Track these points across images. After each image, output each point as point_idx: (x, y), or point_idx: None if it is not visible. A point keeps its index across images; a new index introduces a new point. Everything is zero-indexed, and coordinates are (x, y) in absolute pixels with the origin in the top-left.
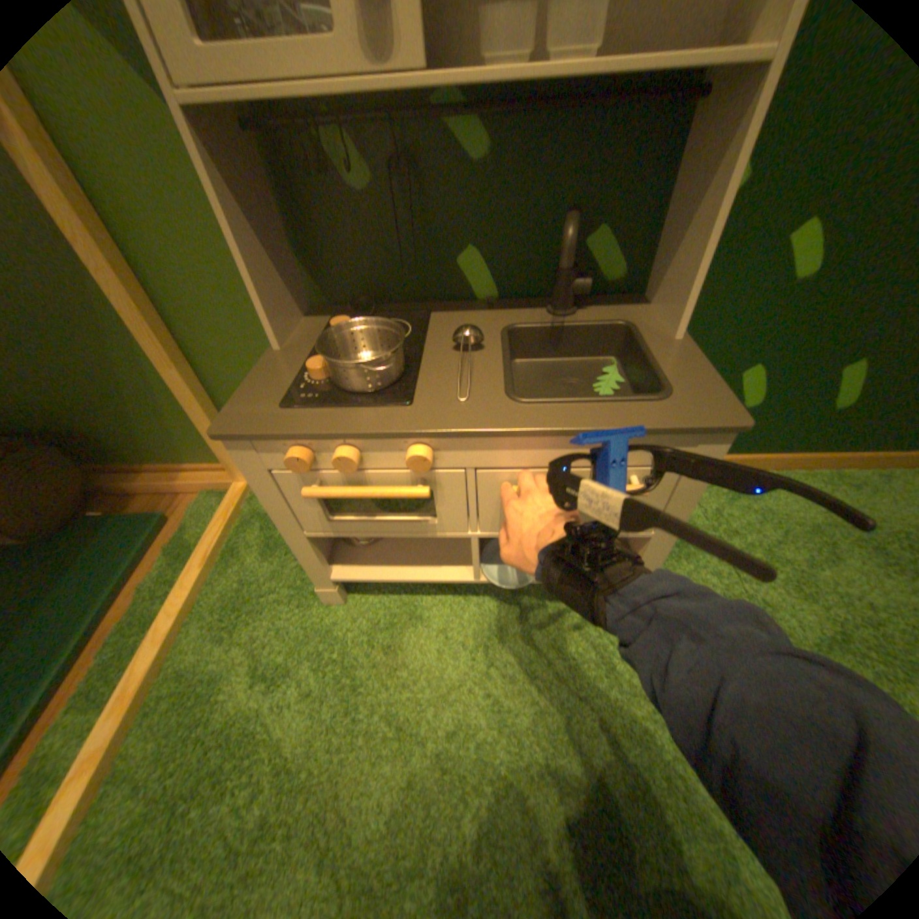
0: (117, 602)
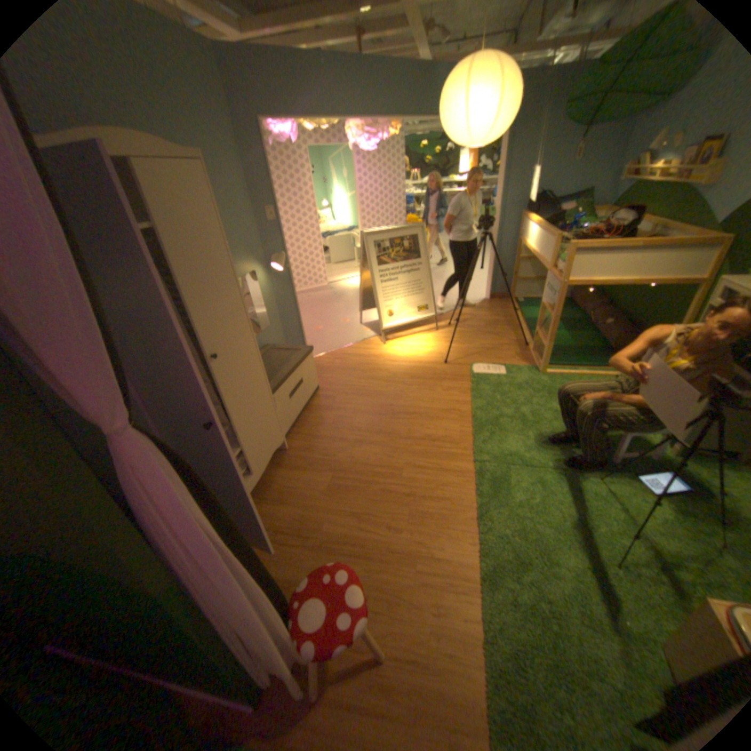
0: (608, 368)
